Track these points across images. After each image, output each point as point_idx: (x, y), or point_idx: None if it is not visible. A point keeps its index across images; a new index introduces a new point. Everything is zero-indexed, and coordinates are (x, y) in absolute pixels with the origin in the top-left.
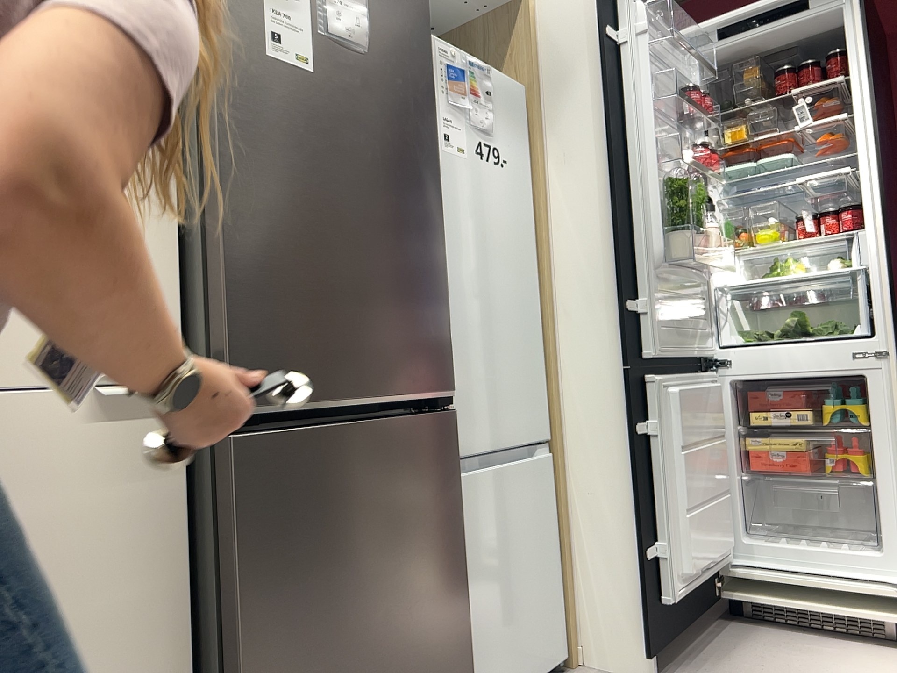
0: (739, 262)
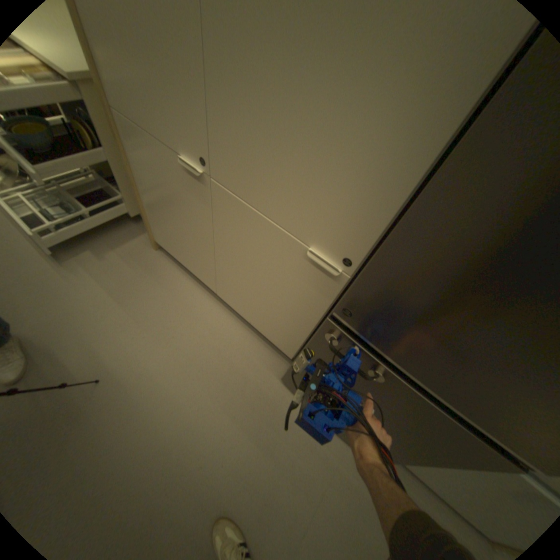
0: None
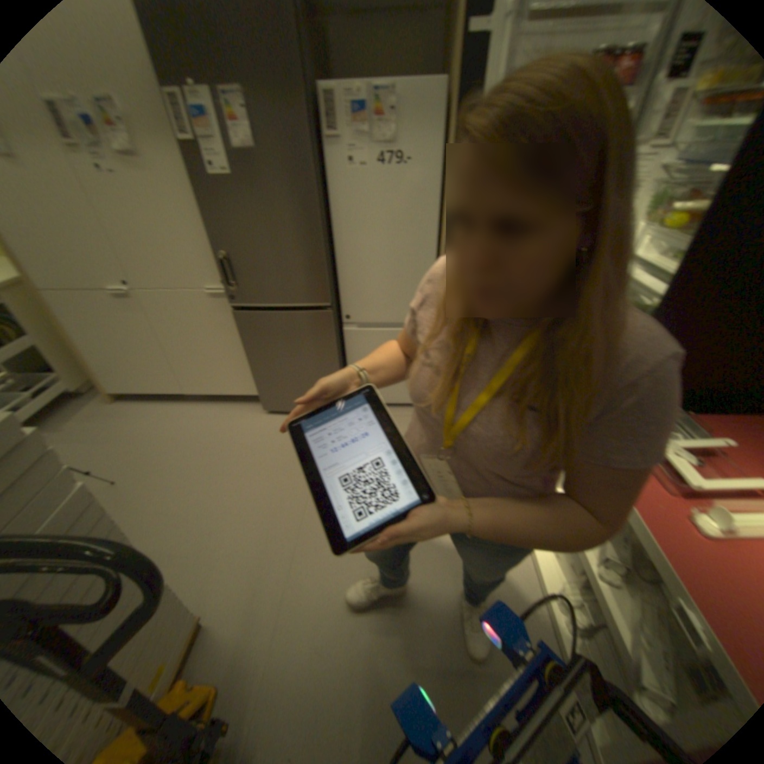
0: (650, 235)
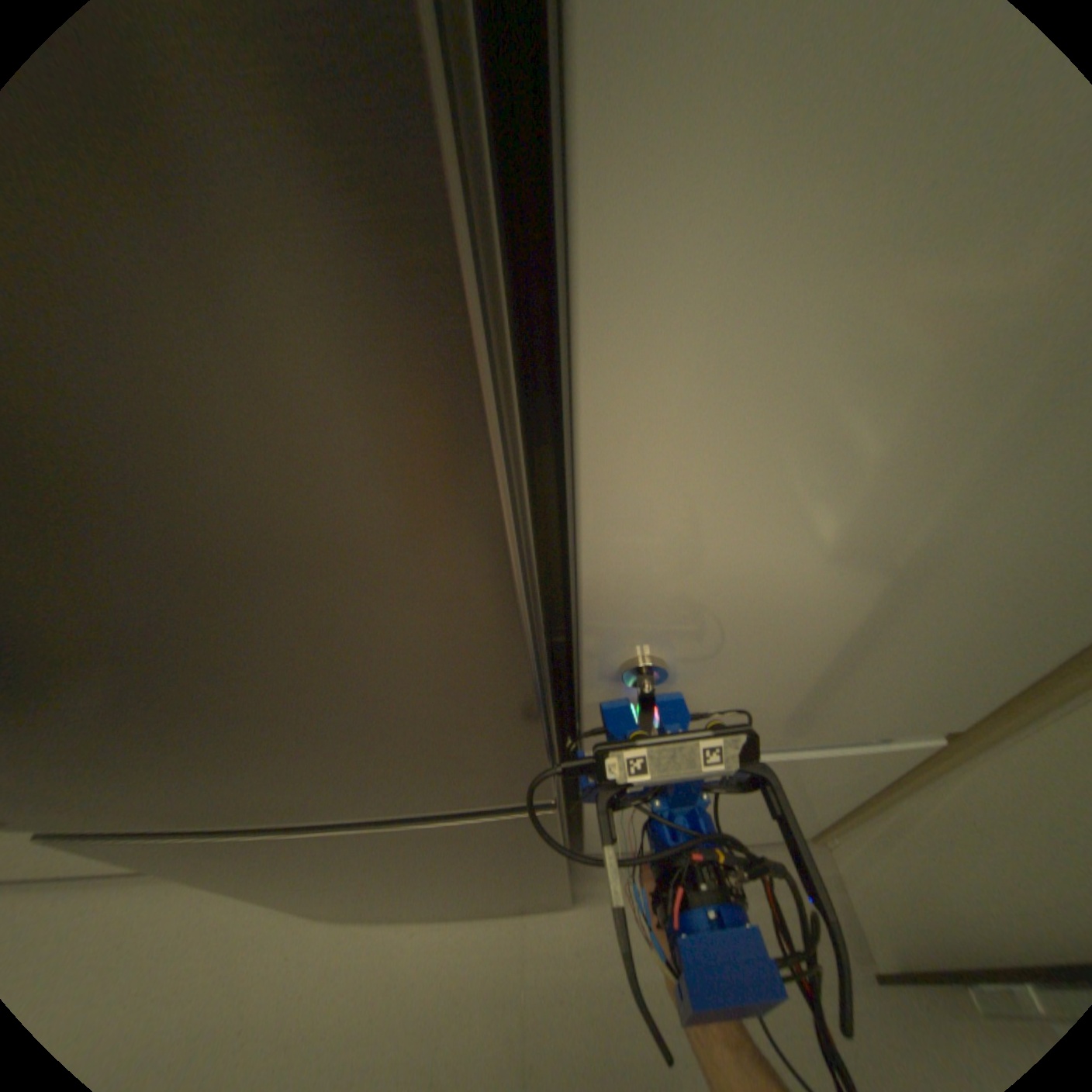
0: None
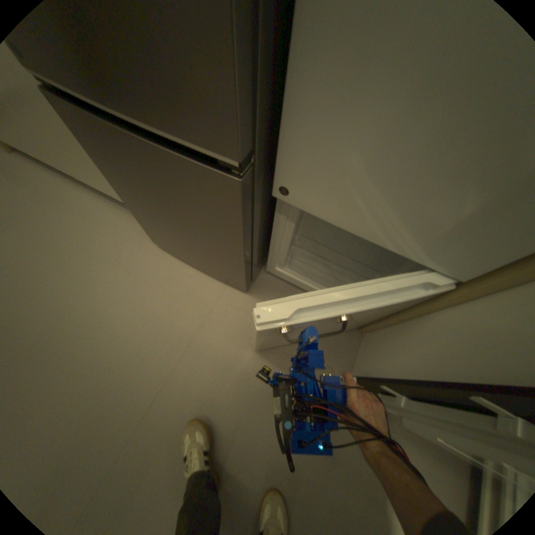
0: None
